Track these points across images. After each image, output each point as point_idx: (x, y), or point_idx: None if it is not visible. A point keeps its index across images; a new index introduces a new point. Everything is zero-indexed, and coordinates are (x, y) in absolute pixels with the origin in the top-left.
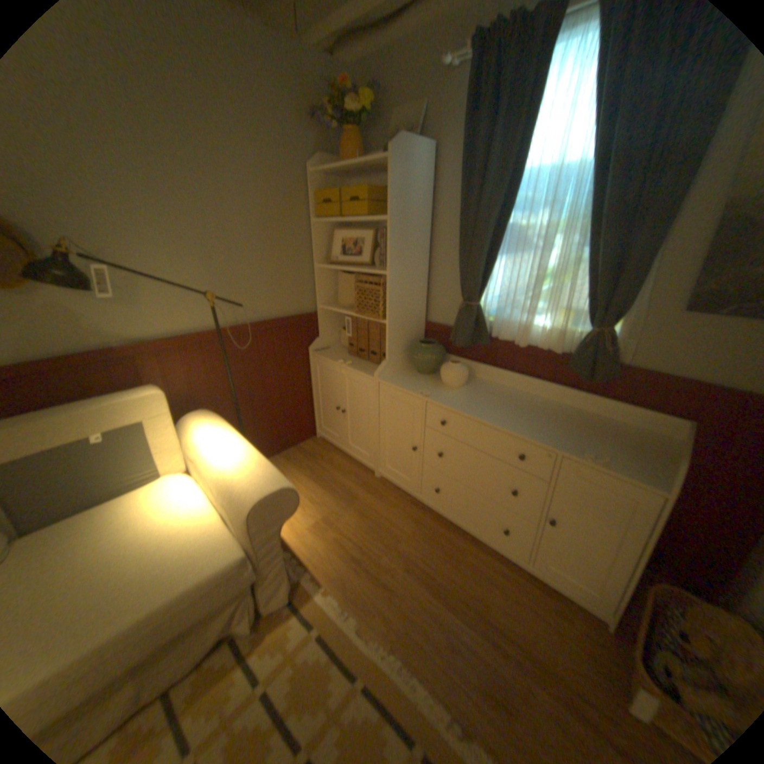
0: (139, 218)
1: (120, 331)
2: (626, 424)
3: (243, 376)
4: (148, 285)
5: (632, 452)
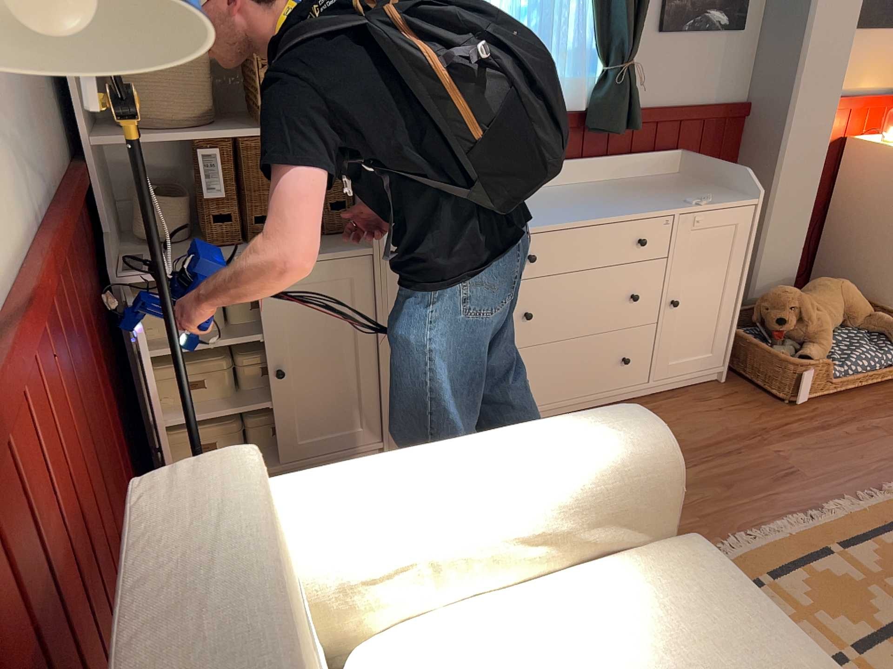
0: None
1: None
2: (637, 177)
3: (83, 396)
4: None
5: (689, 190)
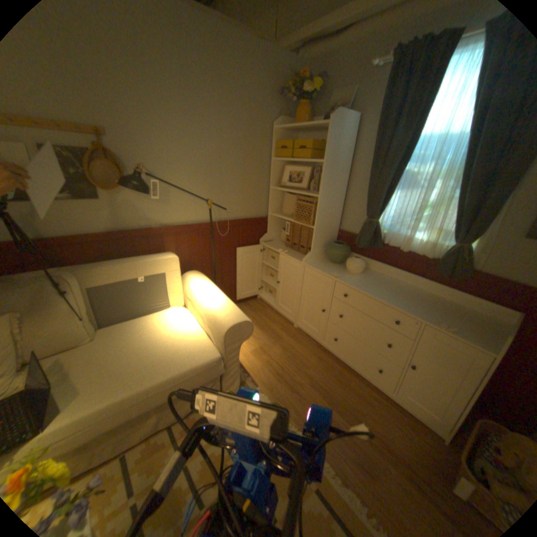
0: (176, 153)
1: (157, 218)
2: (473, 310)
3: (219, 252)
4: (175, 193)
5: (474, 327)
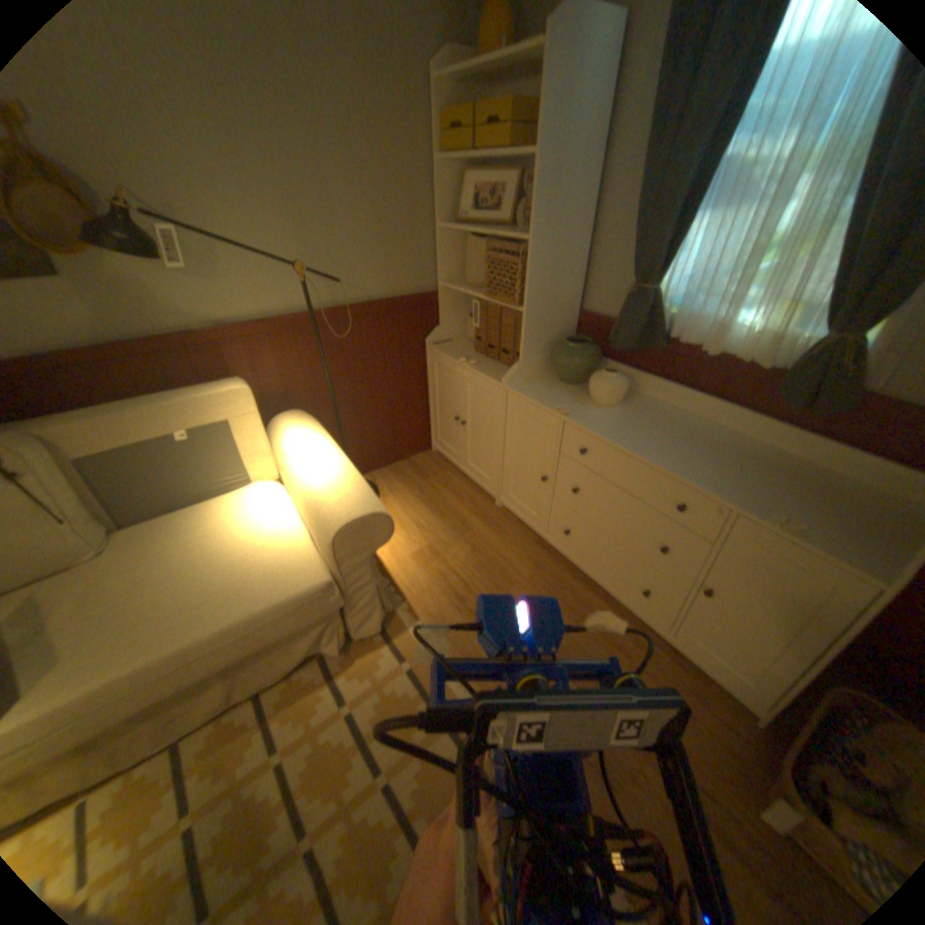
0: (209, 157)
1: (199, 309)
2: (850, 478)
3: (344, 371)
4: (227, 251)
5: (847, 519)
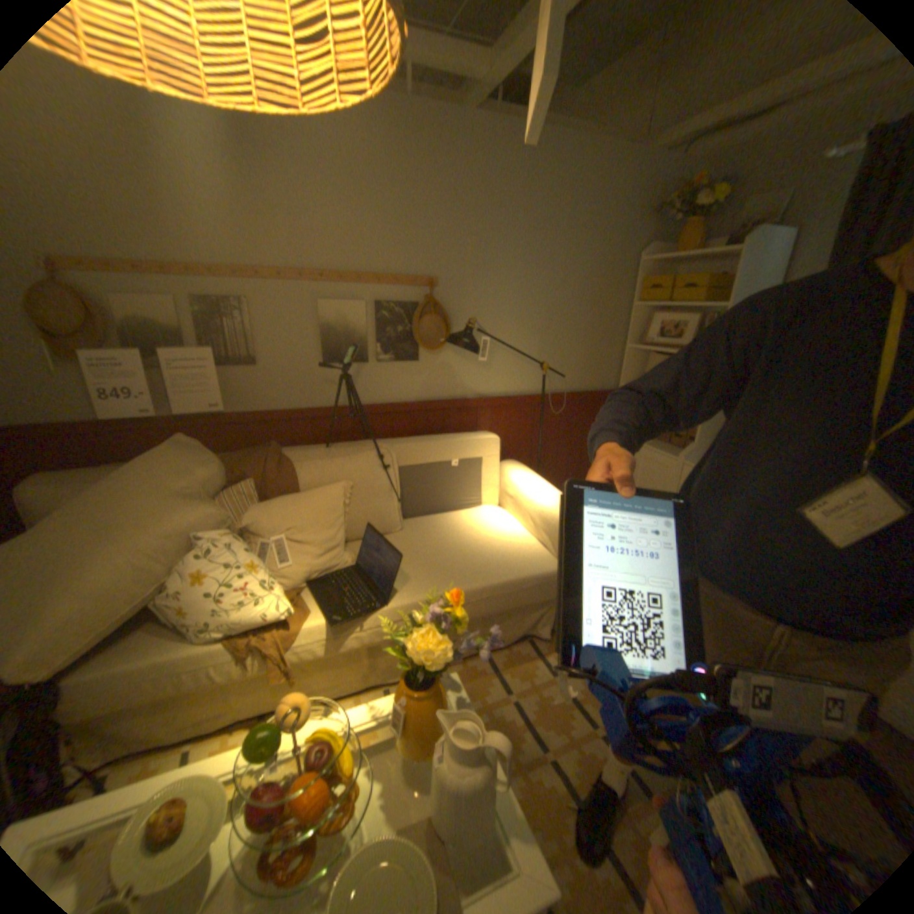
0: (508, 303)
1: (474, 387)
2: None
3: (543, 439)
4: (500, 354)
5: None
